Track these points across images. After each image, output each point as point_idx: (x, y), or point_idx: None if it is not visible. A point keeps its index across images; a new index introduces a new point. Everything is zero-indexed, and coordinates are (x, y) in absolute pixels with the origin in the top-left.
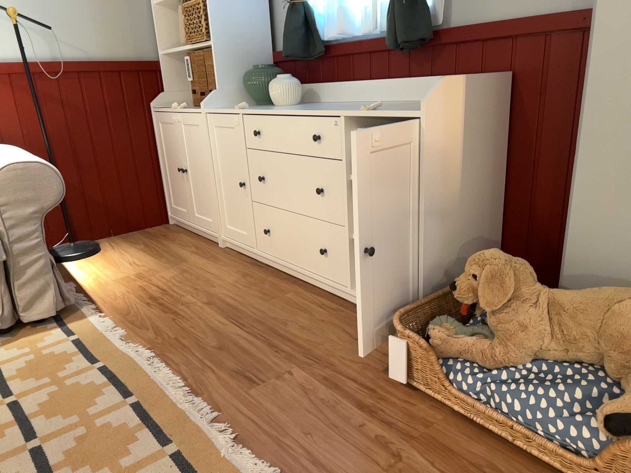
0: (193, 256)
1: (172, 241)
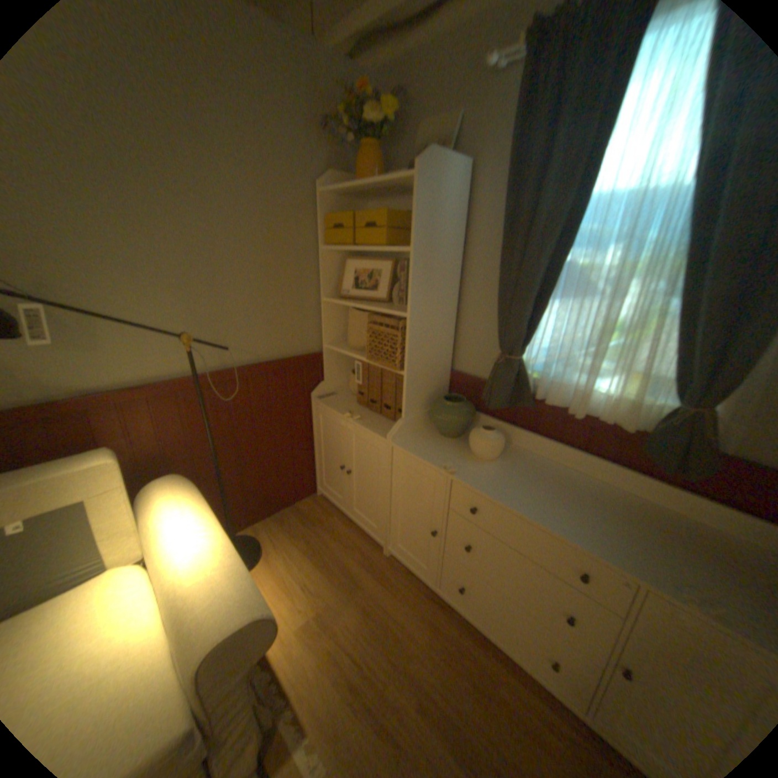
0: (363, 574)
1: (330, 533)
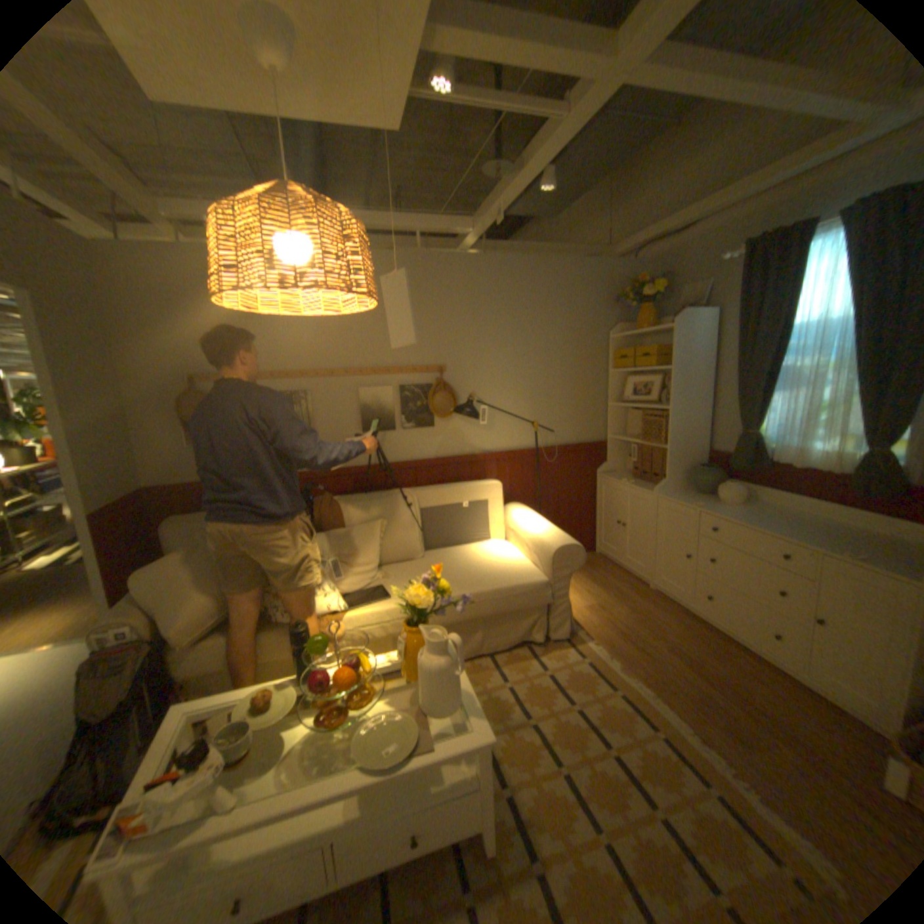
0: (632, 594)
1: (606, 572)
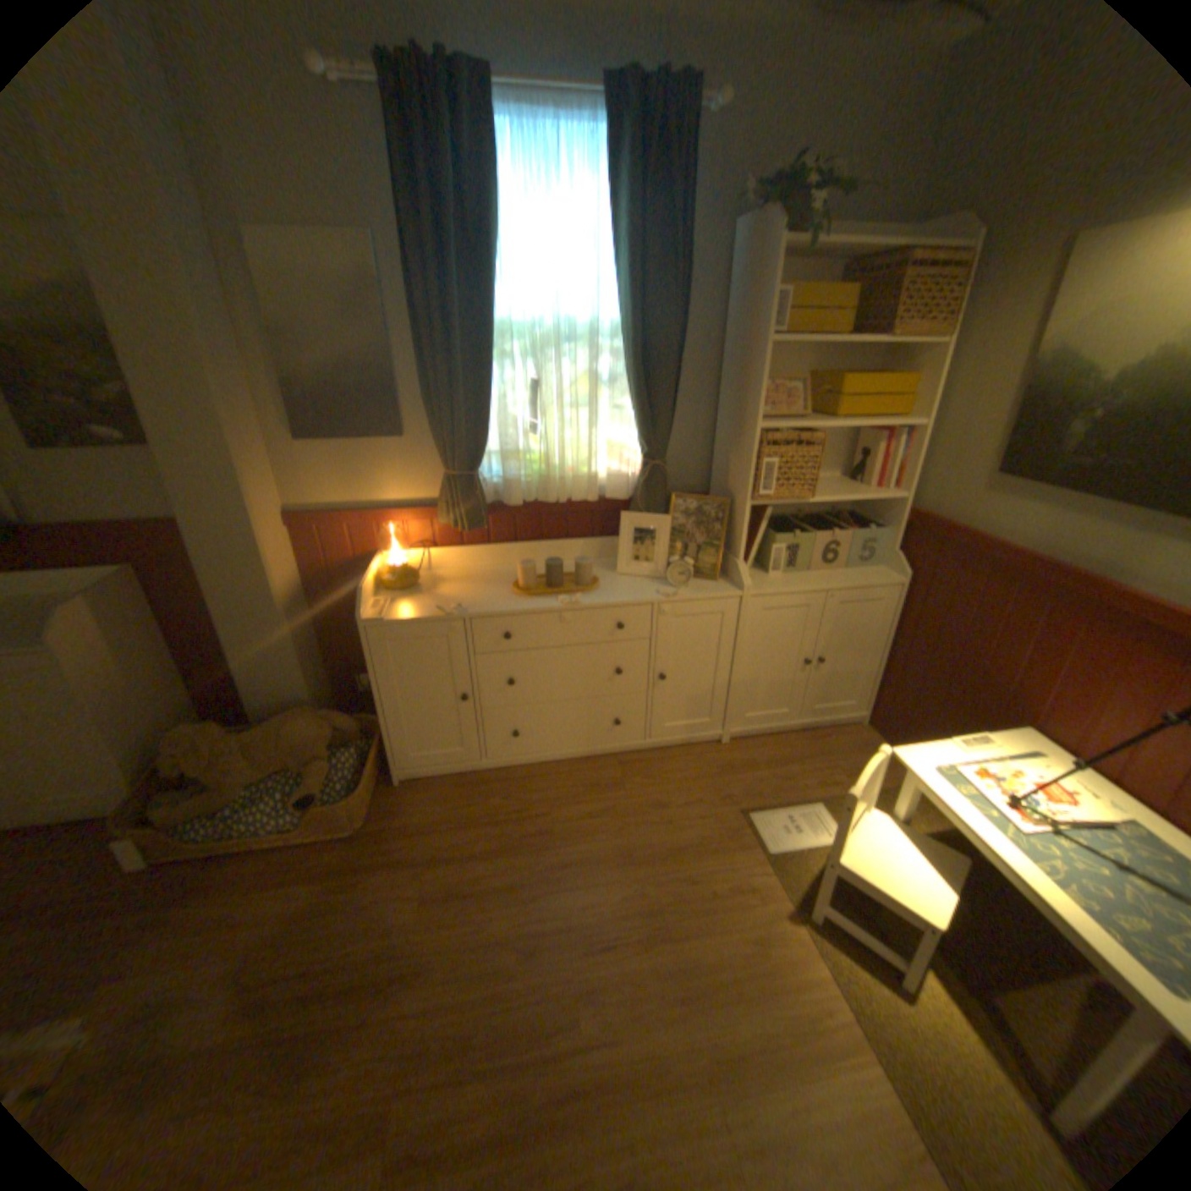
0: None
1: None
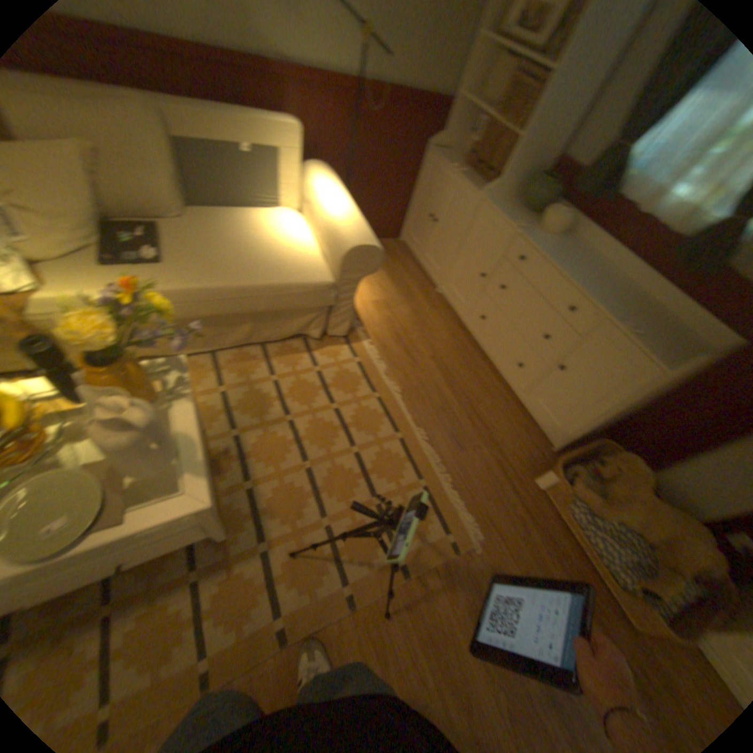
0: (419, 296)
1: (403, 267)
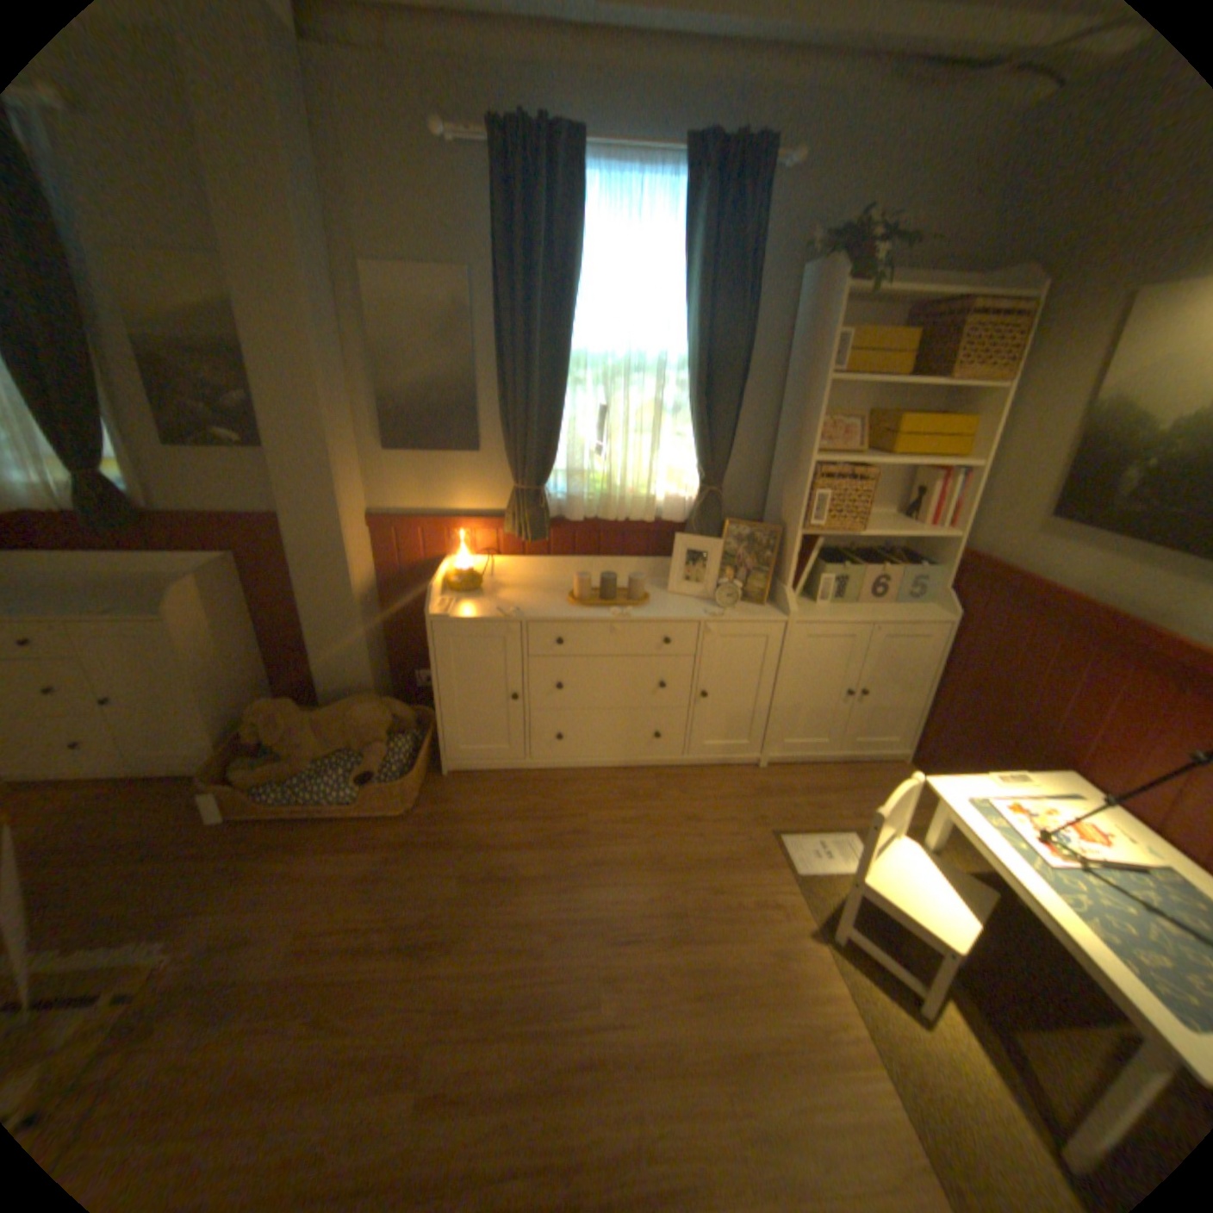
0: None
1: None
